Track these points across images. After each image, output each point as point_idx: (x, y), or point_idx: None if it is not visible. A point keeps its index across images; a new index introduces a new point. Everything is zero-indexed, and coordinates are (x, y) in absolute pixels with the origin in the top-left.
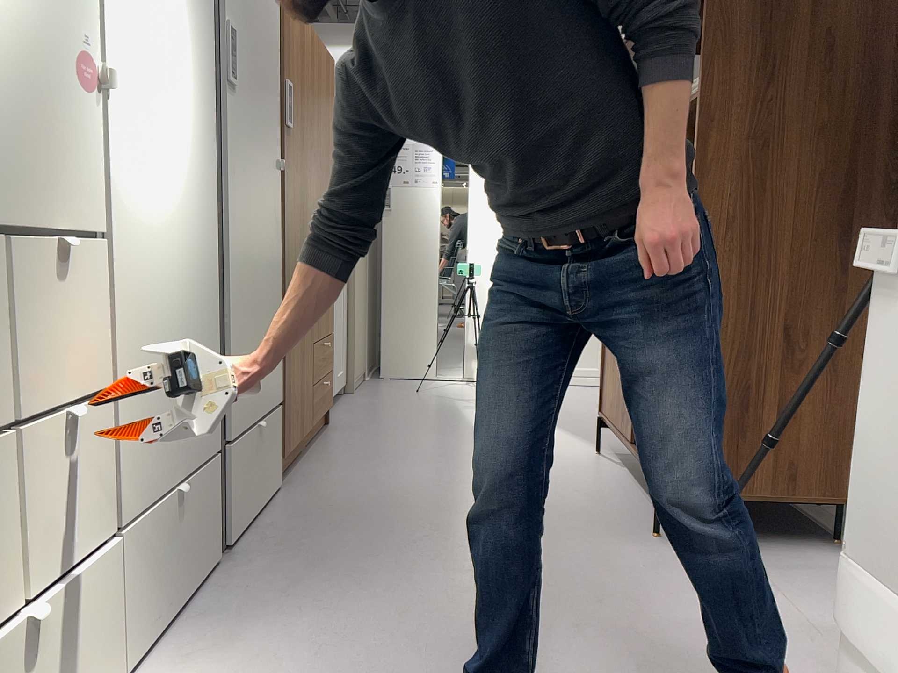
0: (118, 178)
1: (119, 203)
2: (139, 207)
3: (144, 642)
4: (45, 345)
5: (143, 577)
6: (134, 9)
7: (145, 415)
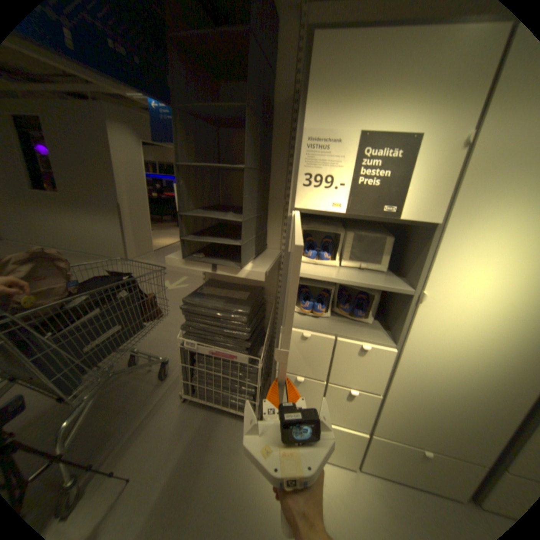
0: (424, 334)
1: (421, 343)
2: (441, 347)
3: (379, 474)
4: (352, 371)
5: (385, 458)
6: (477, 264)
7: (412, 417)
